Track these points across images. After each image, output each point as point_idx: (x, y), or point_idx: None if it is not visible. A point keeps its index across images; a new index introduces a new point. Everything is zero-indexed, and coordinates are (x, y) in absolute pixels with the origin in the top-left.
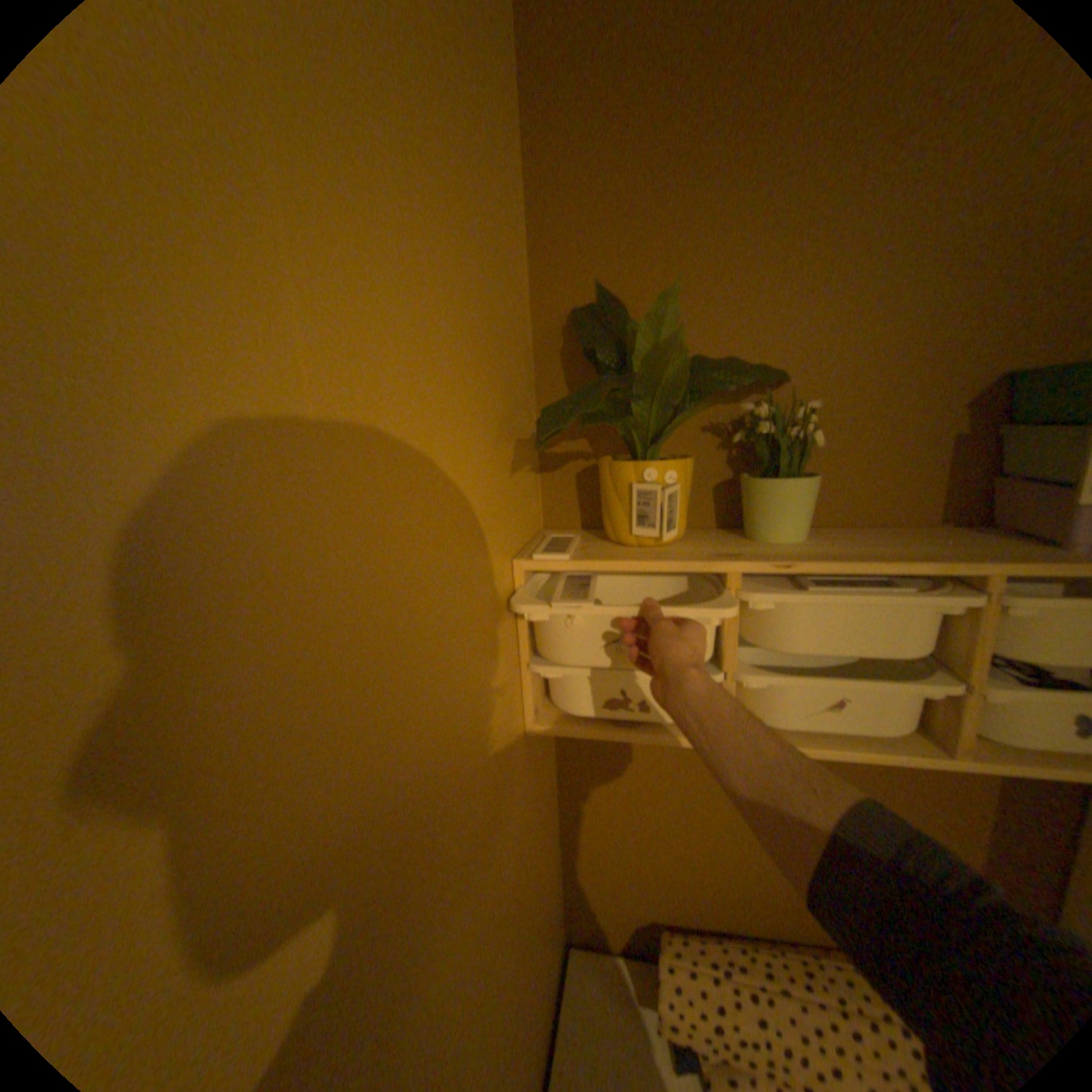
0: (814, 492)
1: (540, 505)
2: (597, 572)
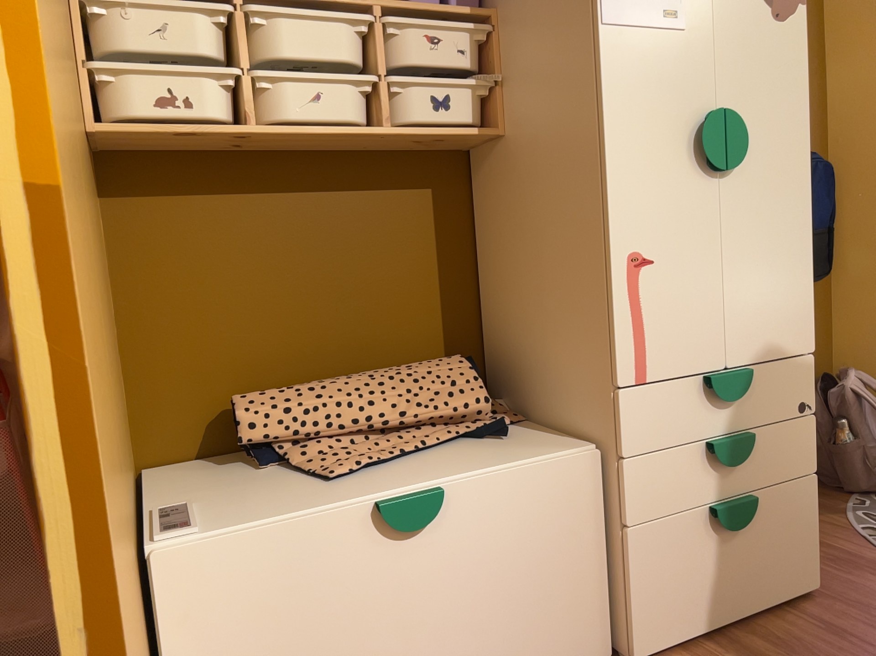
0: None
1: None
2: None
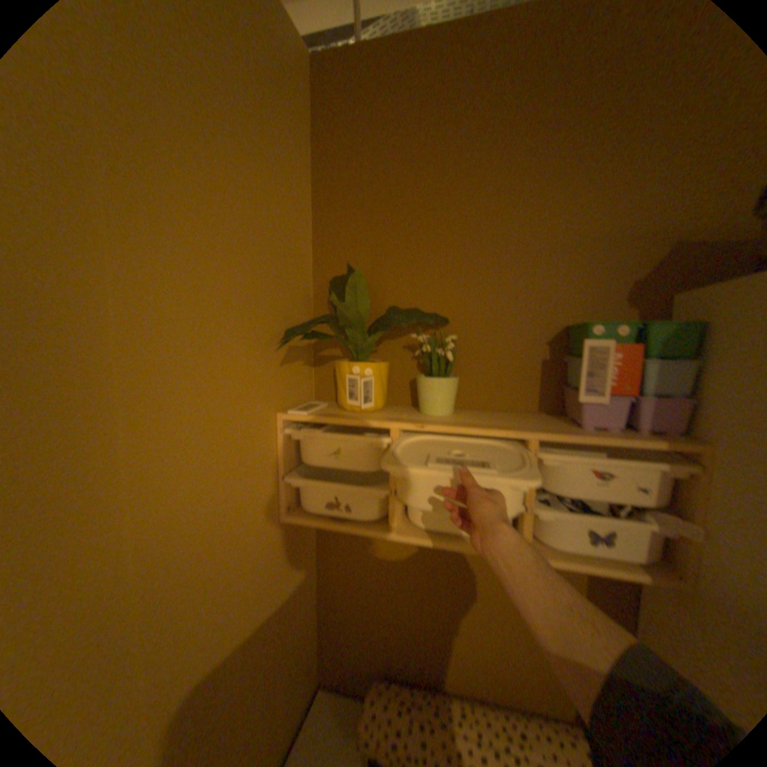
0: (455, 387)
1: (314, 385)
2: (322, 423)
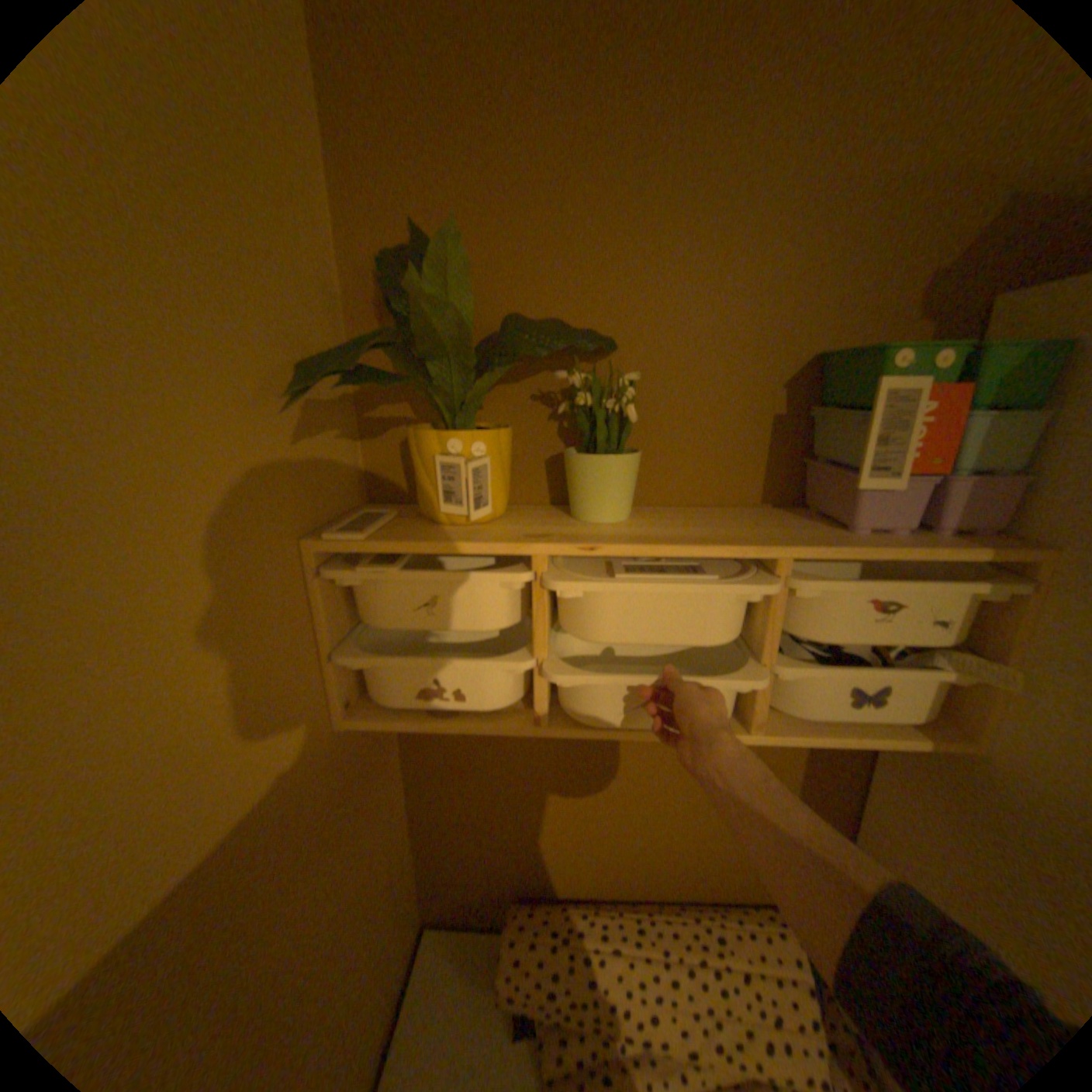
0: (636, 470)
1: (364, 476)
2: (398, 554)
